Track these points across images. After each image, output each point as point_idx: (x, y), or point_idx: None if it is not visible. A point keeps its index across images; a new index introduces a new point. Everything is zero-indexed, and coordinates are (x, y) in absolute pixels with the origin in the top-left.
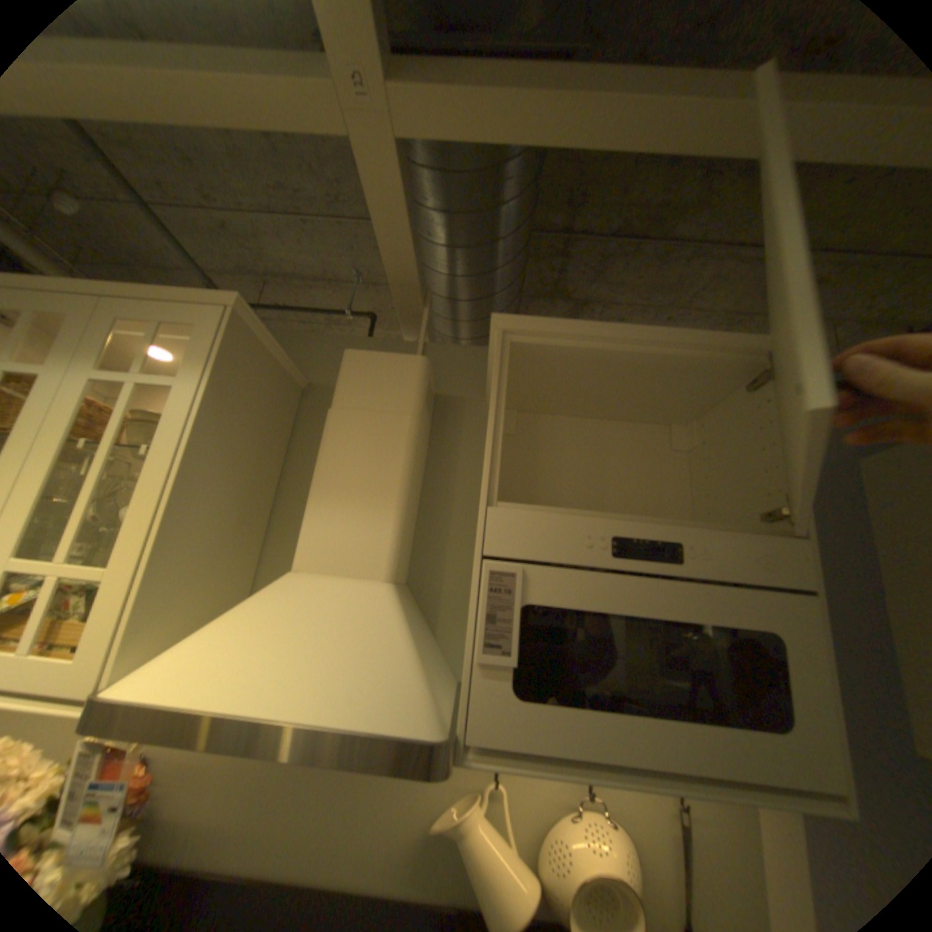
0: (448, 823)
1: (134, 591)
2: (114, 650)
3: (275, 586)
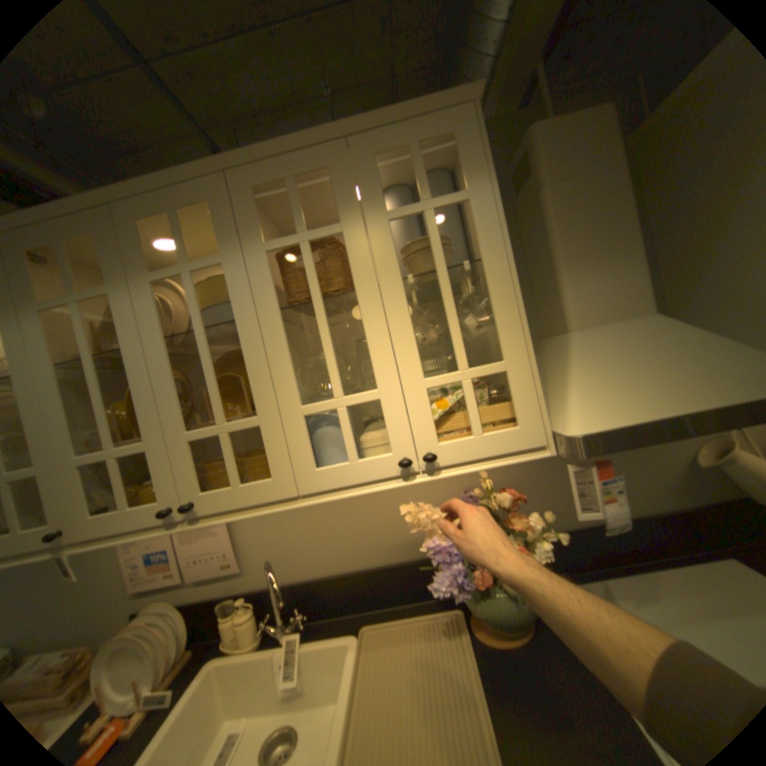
0: (698, 463)
1: (533, 369)
2: (542, 412)
3: (581, 343)
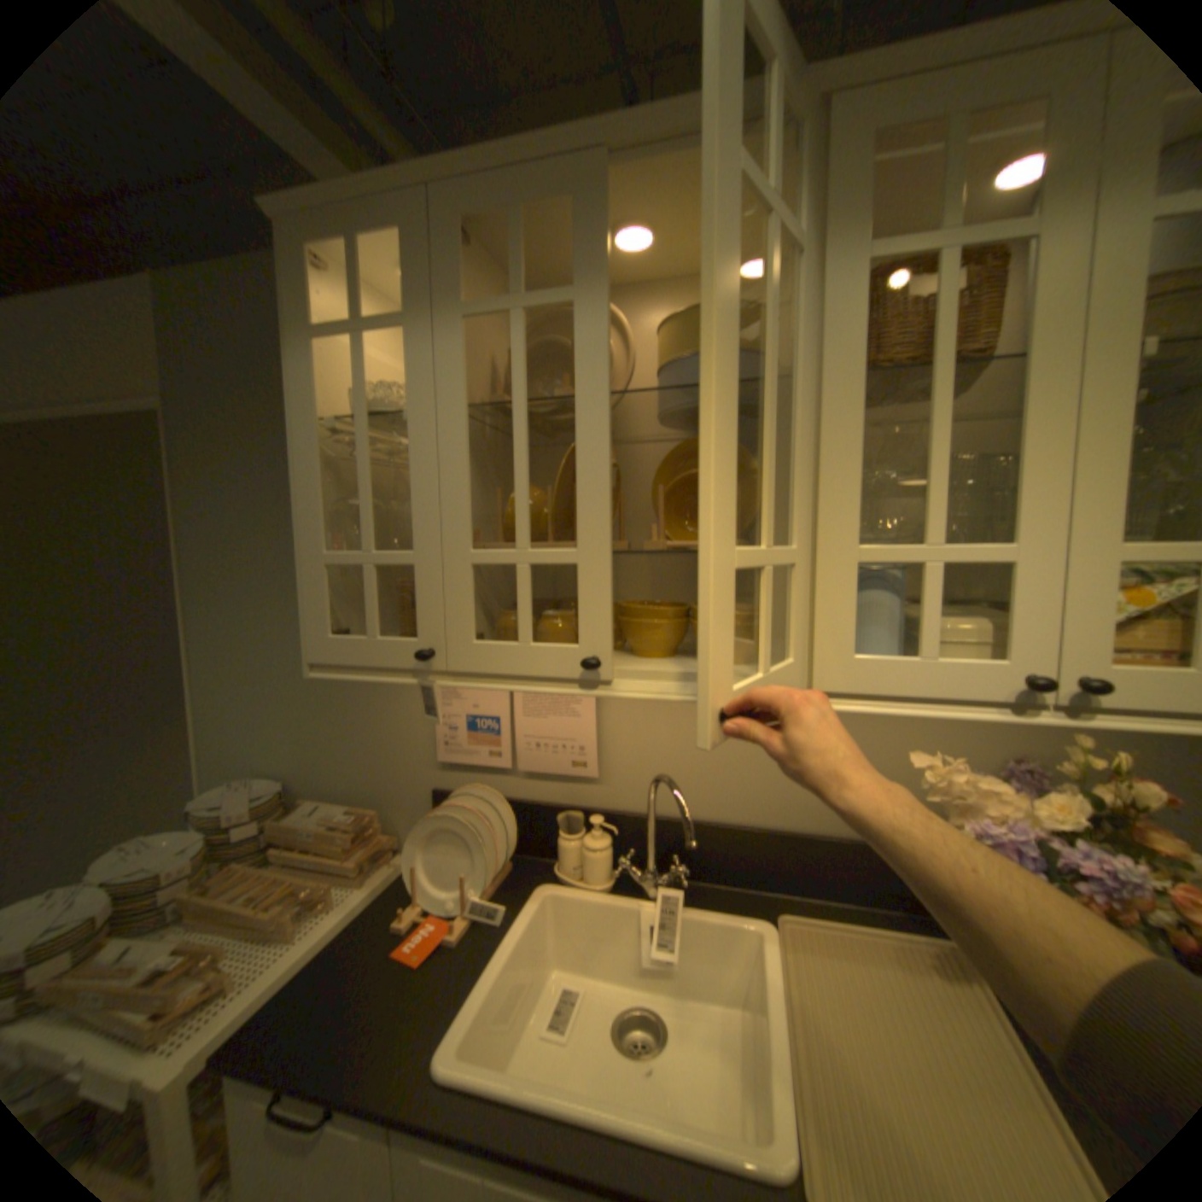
0: None
1: None
2: None
3: None
